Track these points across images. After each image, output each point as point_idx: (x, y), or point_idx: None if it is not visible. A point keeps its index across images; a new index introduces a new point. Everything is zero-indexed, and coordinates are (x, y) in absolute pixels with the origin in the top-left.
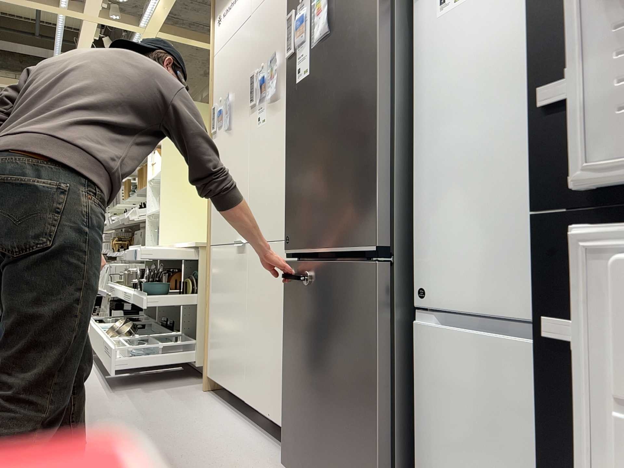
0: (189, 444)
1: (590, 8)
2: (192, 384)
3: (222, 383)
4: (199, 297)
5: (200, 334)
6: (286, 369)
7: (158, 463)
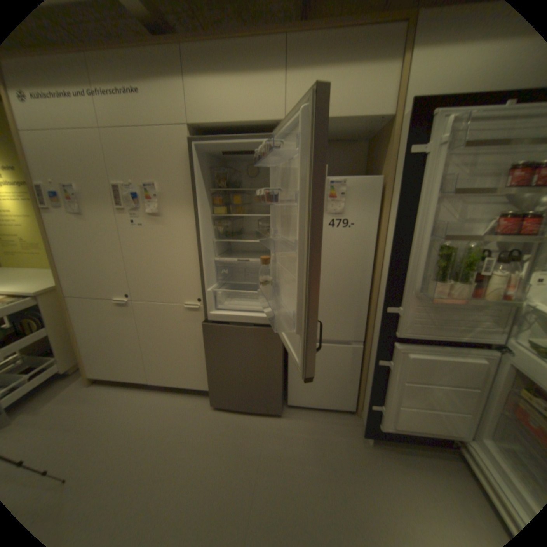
0: (140, 426)
1: (408, 298)
2: (66, 386)
3: (112, 378)
4: (49, 329)
5: (58, 353)
6: (210, 369)
7: (141, 450)
